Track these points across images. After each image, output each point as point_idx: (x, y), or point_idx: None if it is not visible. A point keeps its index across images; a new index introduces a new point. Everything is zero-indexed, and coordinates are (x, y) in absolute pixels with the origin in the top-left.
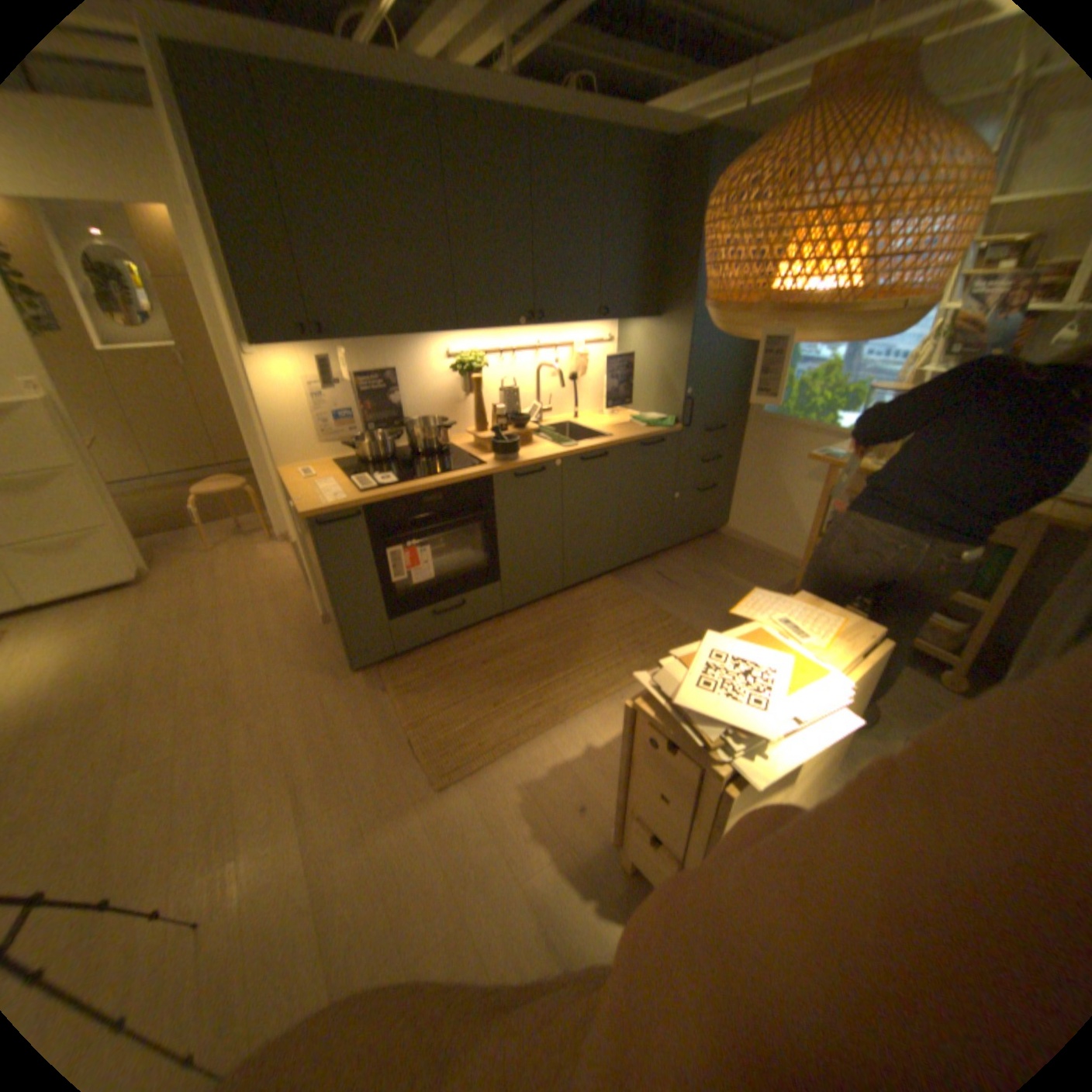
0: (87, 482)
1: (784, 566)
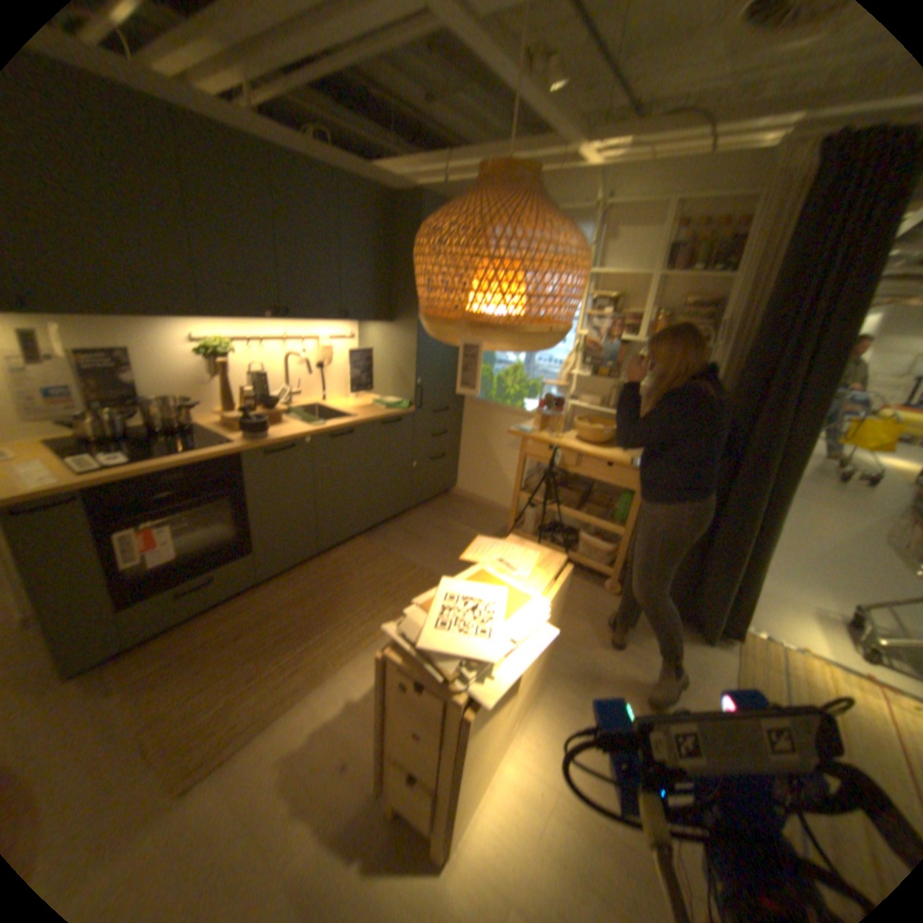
0: None
1: (499, 512)
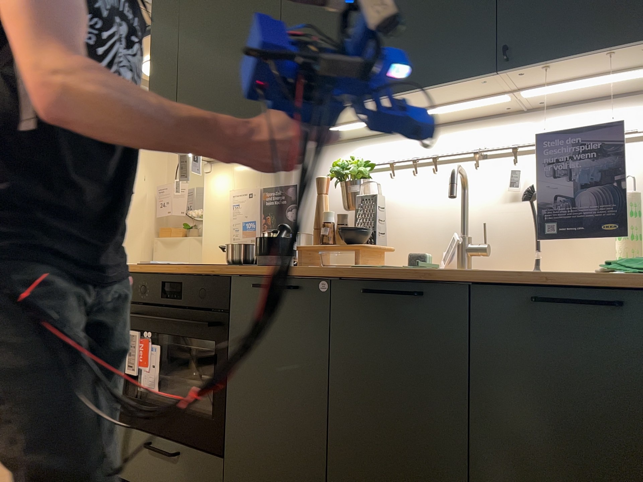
0: None
1: None
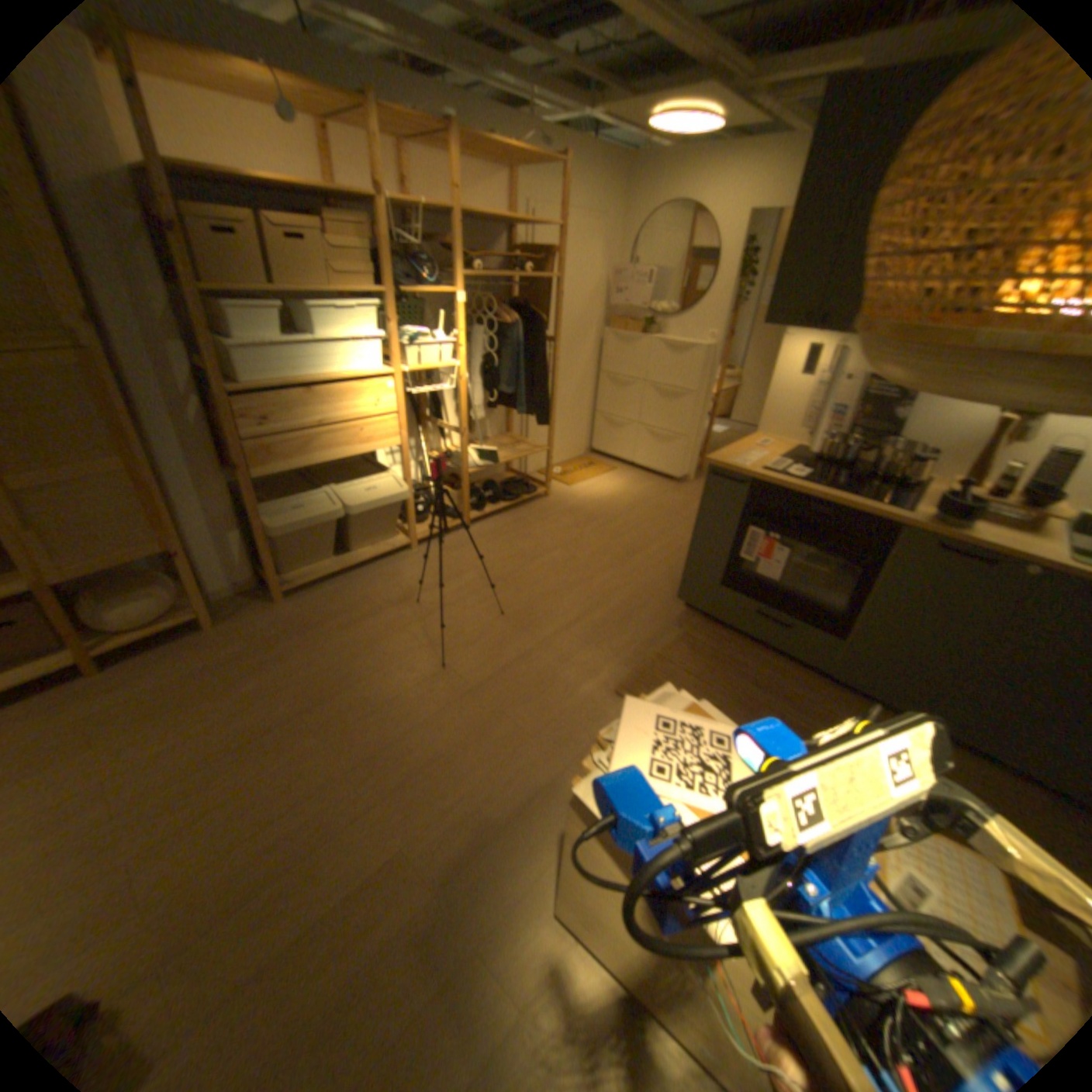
0: (697, 406)
1: None
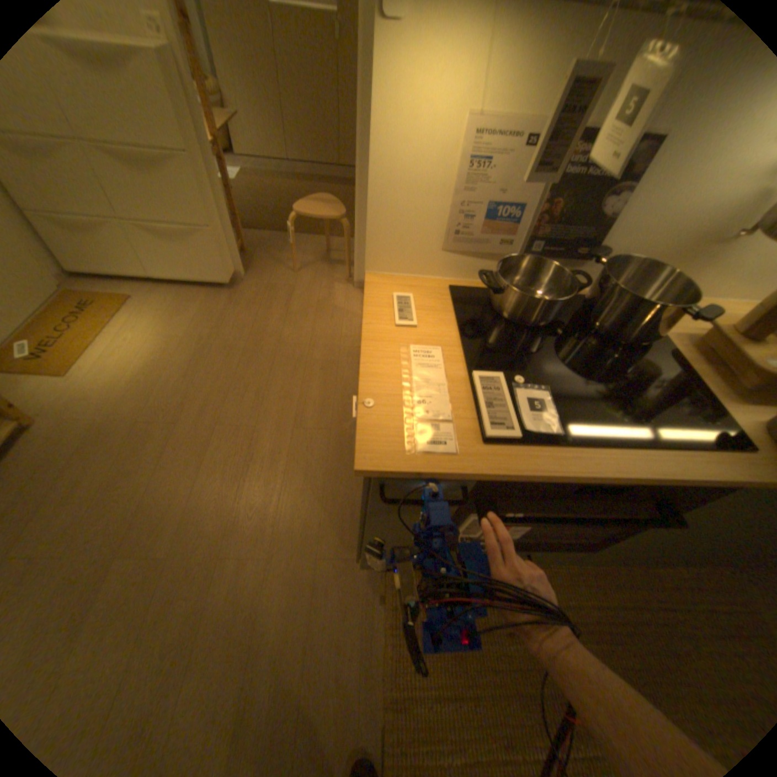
0: (201, 171)
1: None
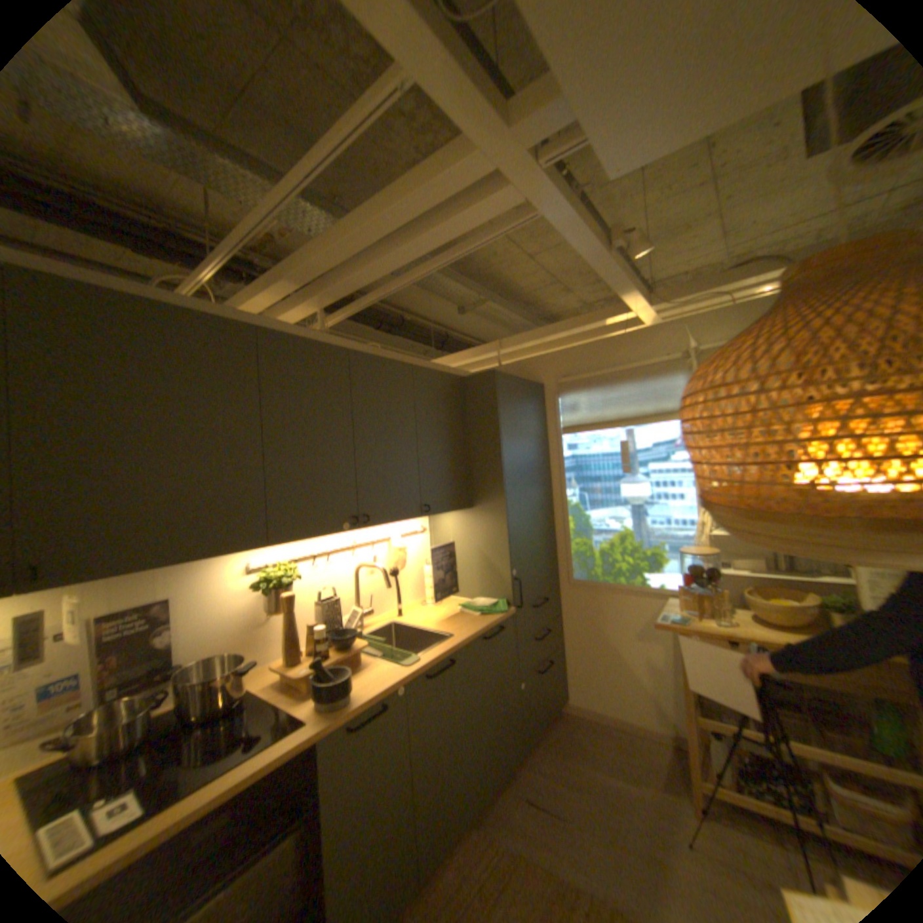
0: None
1: (647, 744)
